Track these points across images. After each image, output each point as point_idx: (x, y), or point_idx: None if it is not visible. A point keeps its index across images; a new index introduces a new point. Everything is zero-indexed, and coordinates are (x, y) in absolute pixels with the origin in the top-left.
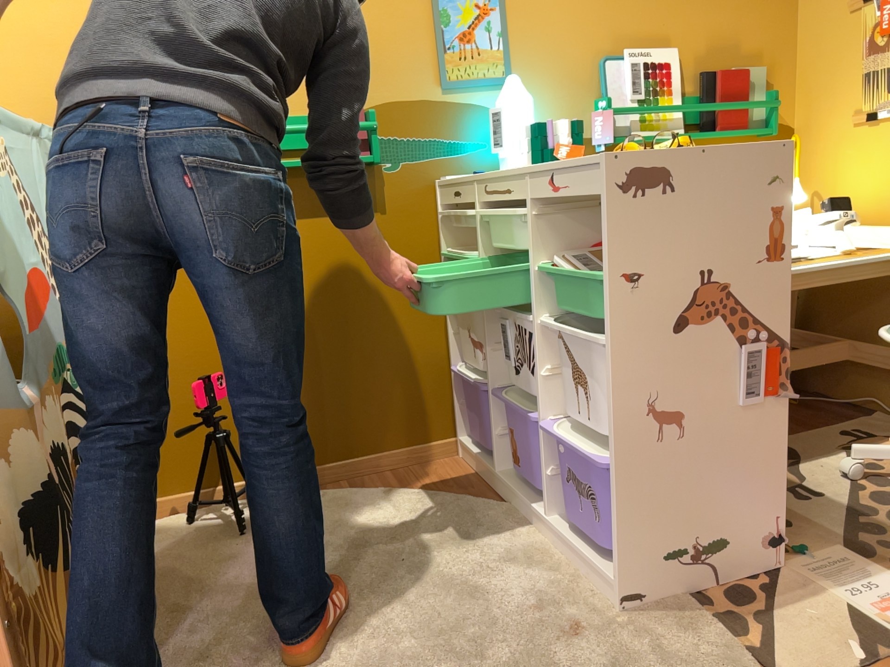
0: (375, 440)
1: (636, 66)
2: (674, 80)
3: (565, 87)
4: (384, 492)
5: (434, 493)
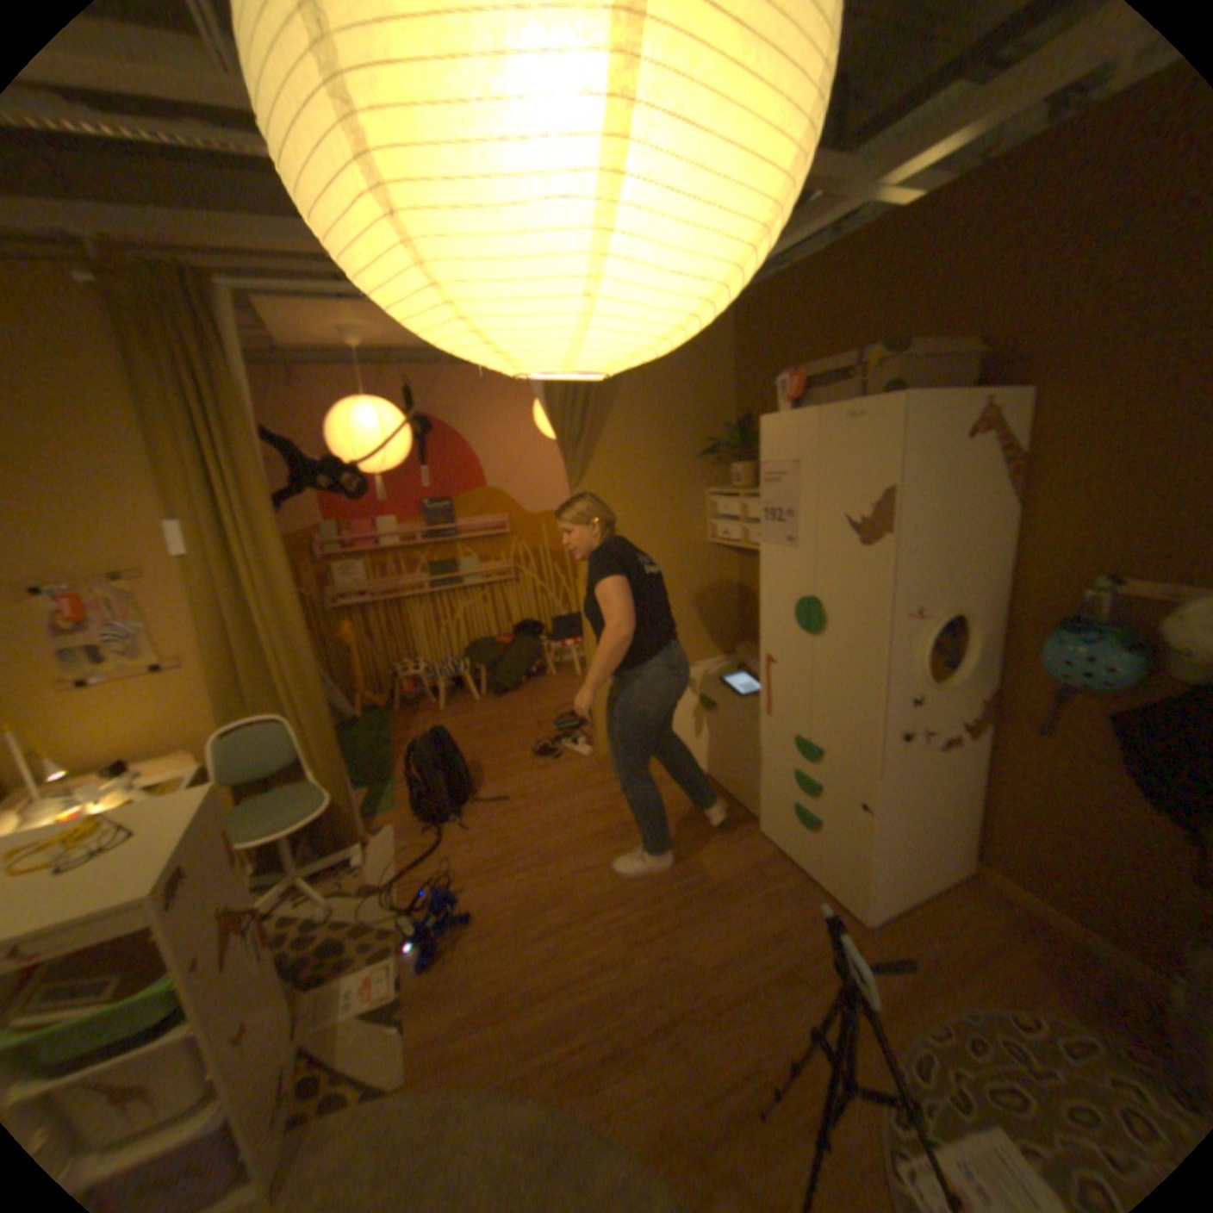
0: None
1: None
2: None
3: None
4: None
5: None
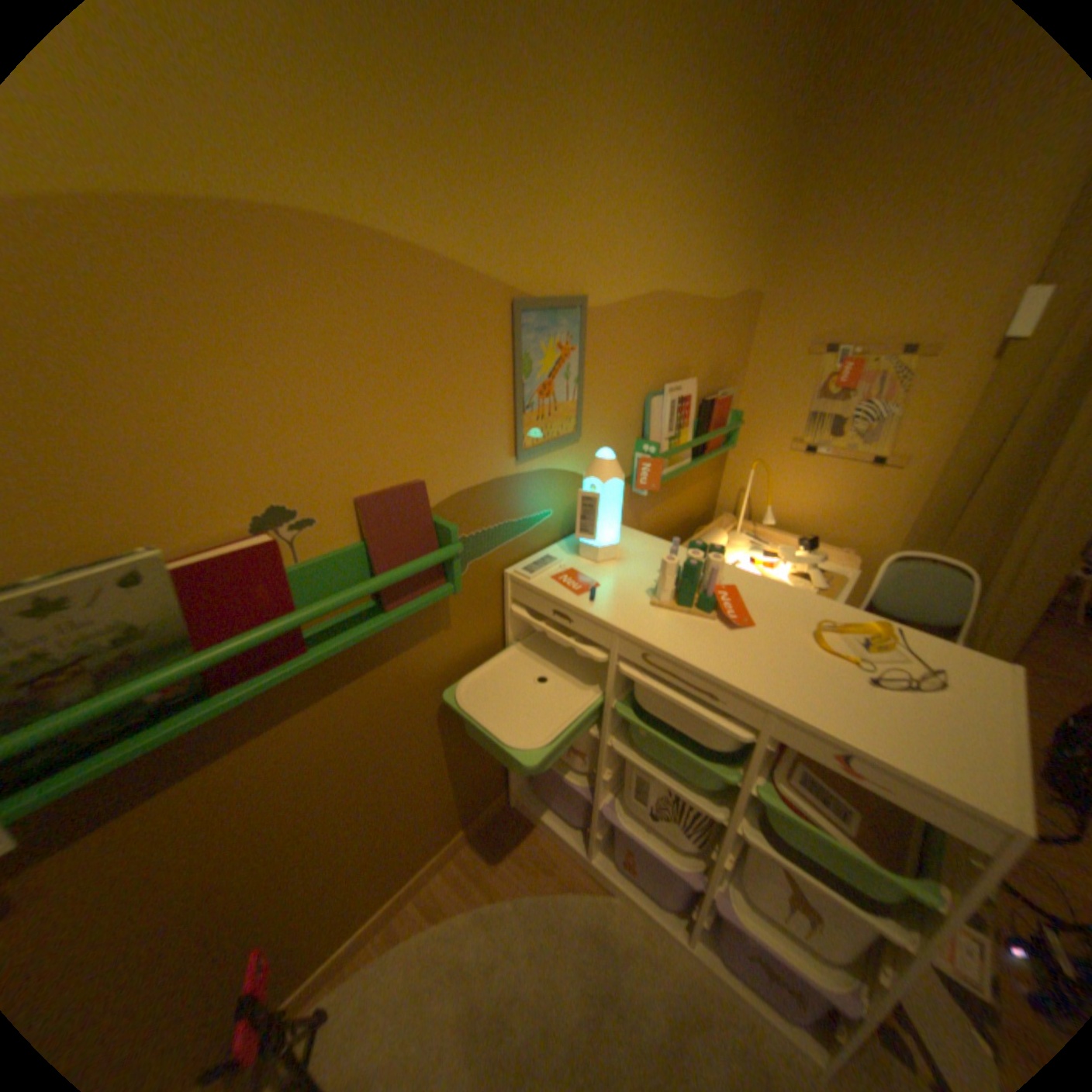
0: (437, 844)
1: (674, 404)
2: (693, 412)
3: (619, 430)
4: (476, 922)
5: (530, 900)
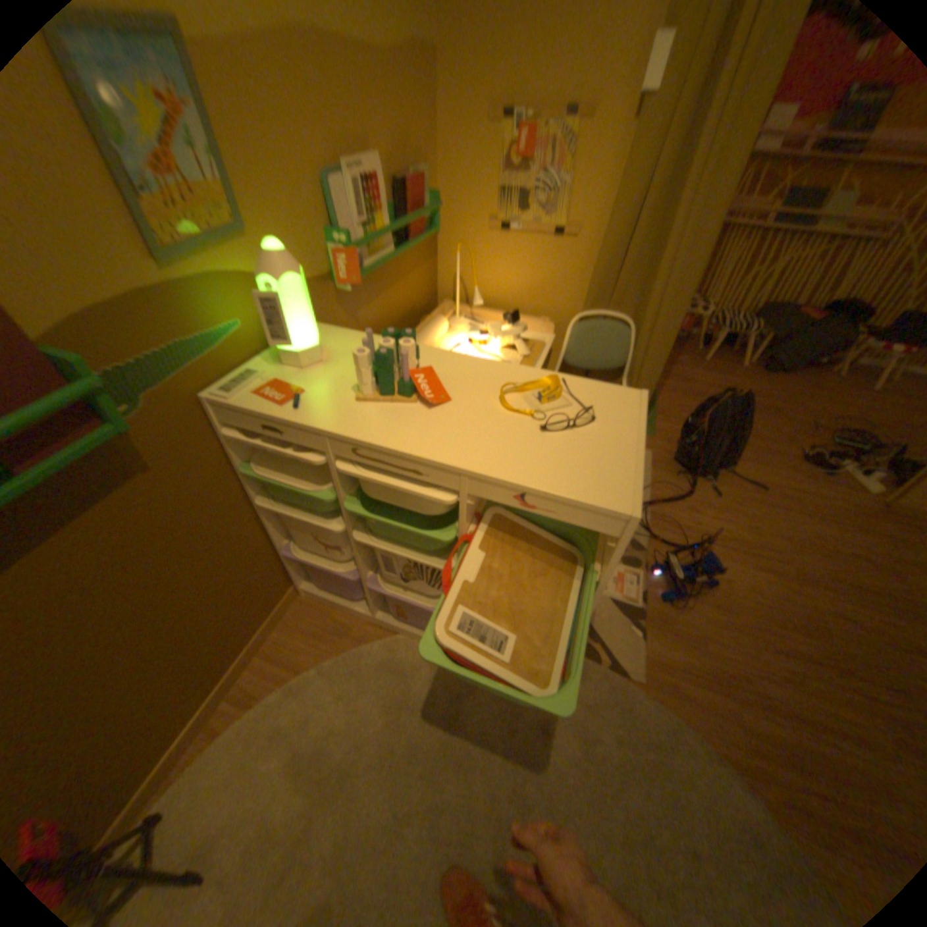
0: (233, 650)
1: (356, 181)
2: (382, 191)
3: (296, 216)
4: (285, 693)
5: (329, 660)
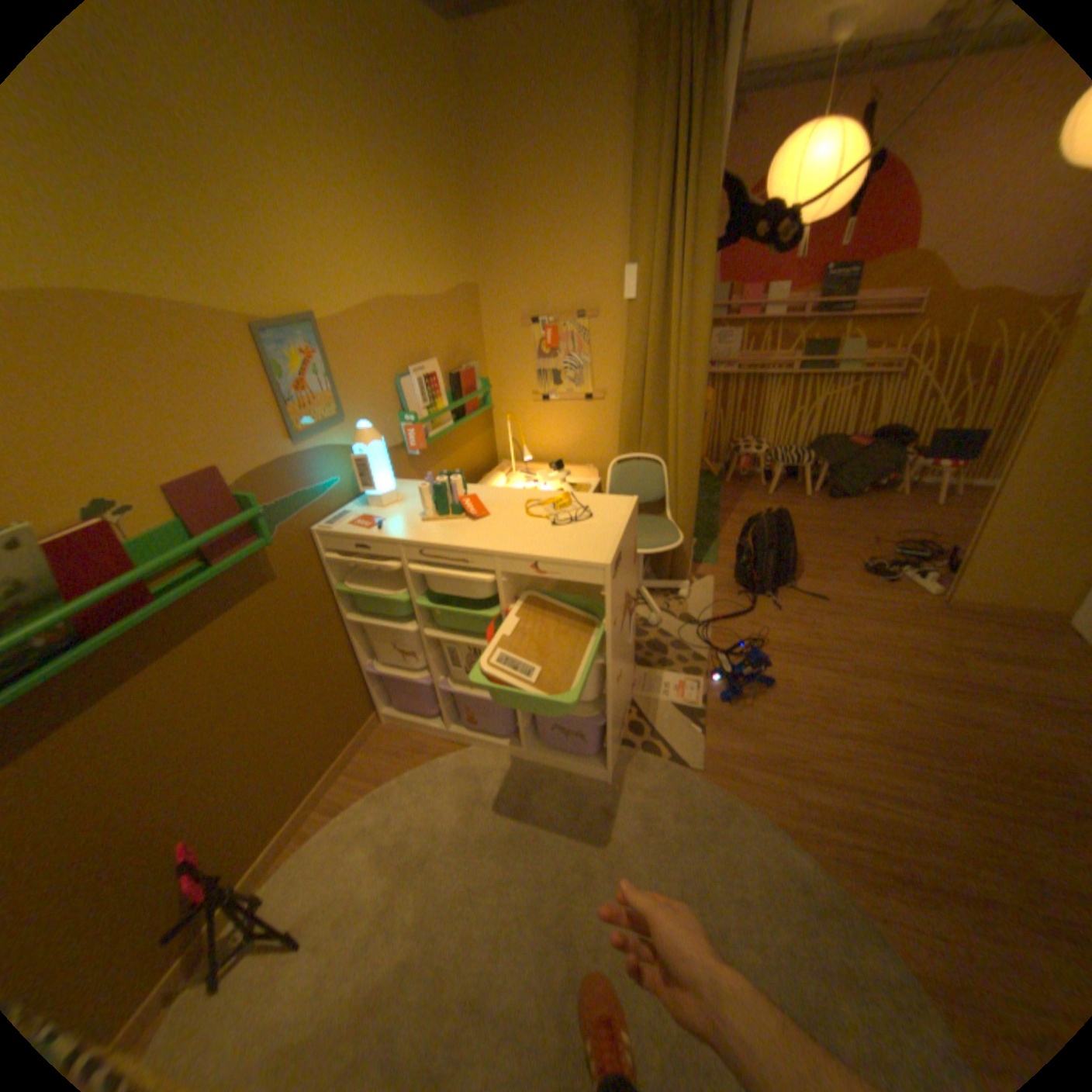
0: (323, 763)
1: (420, 382)
2: (441, 386)
3: (379, 409)
4: (369, 800)
5: (409, 772)
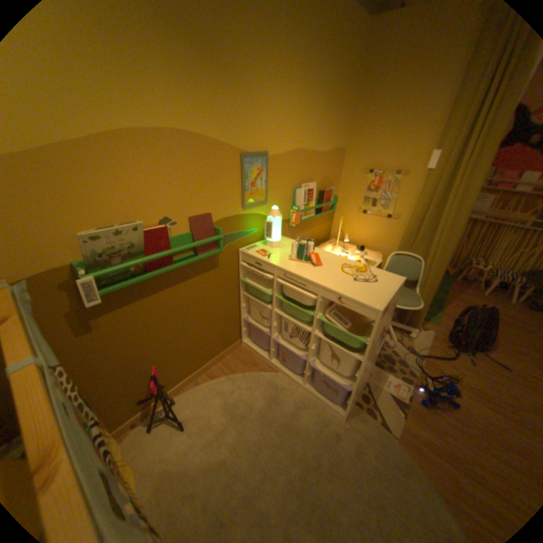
0: (213, 354)
1: (305, 192)
2: (314, 195)
3: (283, 201)
4: (227, 379)
5: (247, 373)
